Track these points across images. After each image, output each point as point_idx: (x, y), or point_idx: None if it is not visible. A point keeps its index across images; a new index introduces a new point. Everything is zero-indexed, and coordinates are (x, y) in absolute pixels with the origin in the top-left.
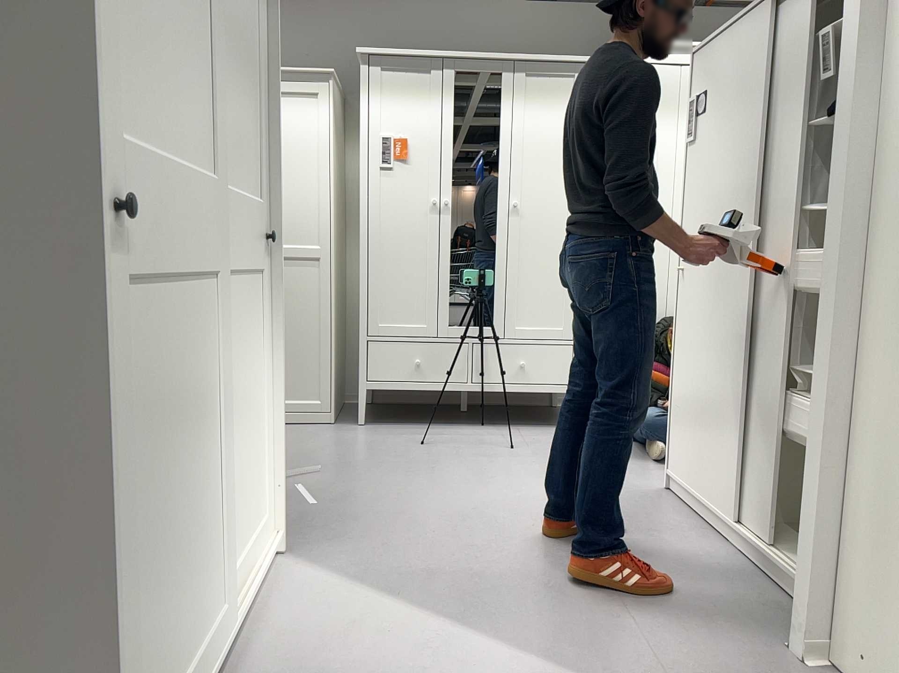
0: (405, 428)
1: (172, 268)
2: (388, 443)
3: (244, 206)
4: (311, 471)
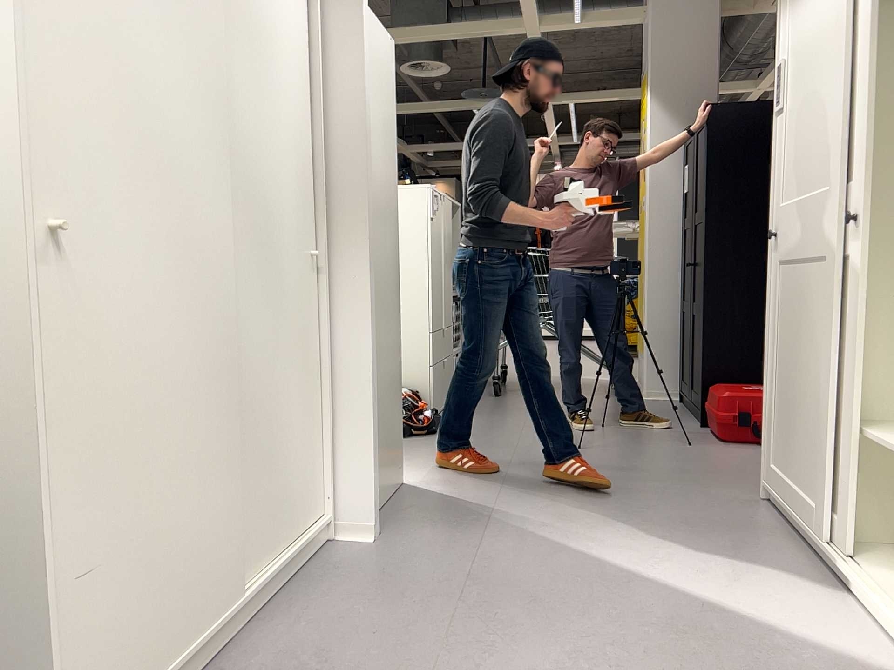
0: None
1: (796, 254)
2: None
3: None
4: None
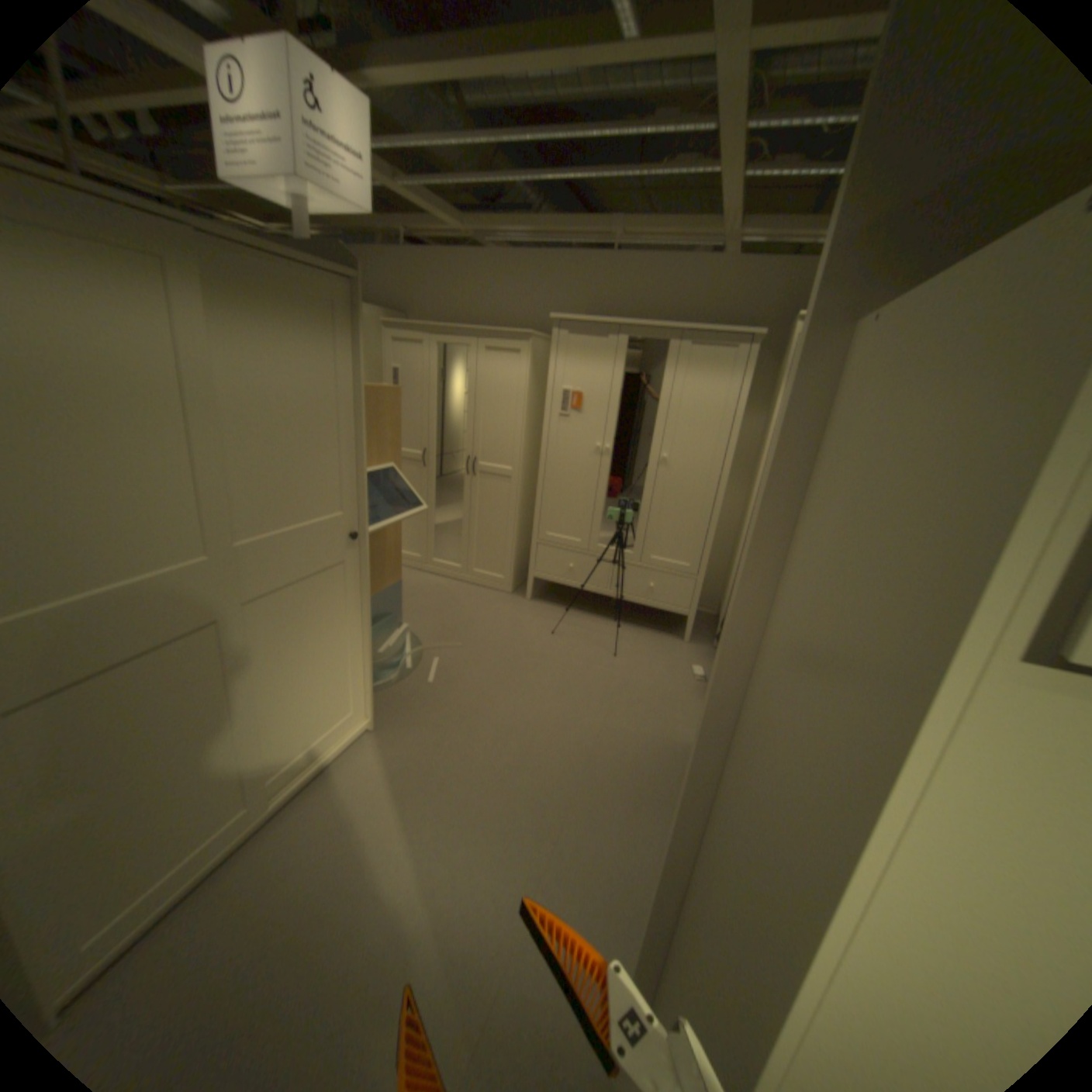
0: (555, 611)
1: (129, 652)
2: (531, 625)
3: (309, 530)
4: (457, 644)
